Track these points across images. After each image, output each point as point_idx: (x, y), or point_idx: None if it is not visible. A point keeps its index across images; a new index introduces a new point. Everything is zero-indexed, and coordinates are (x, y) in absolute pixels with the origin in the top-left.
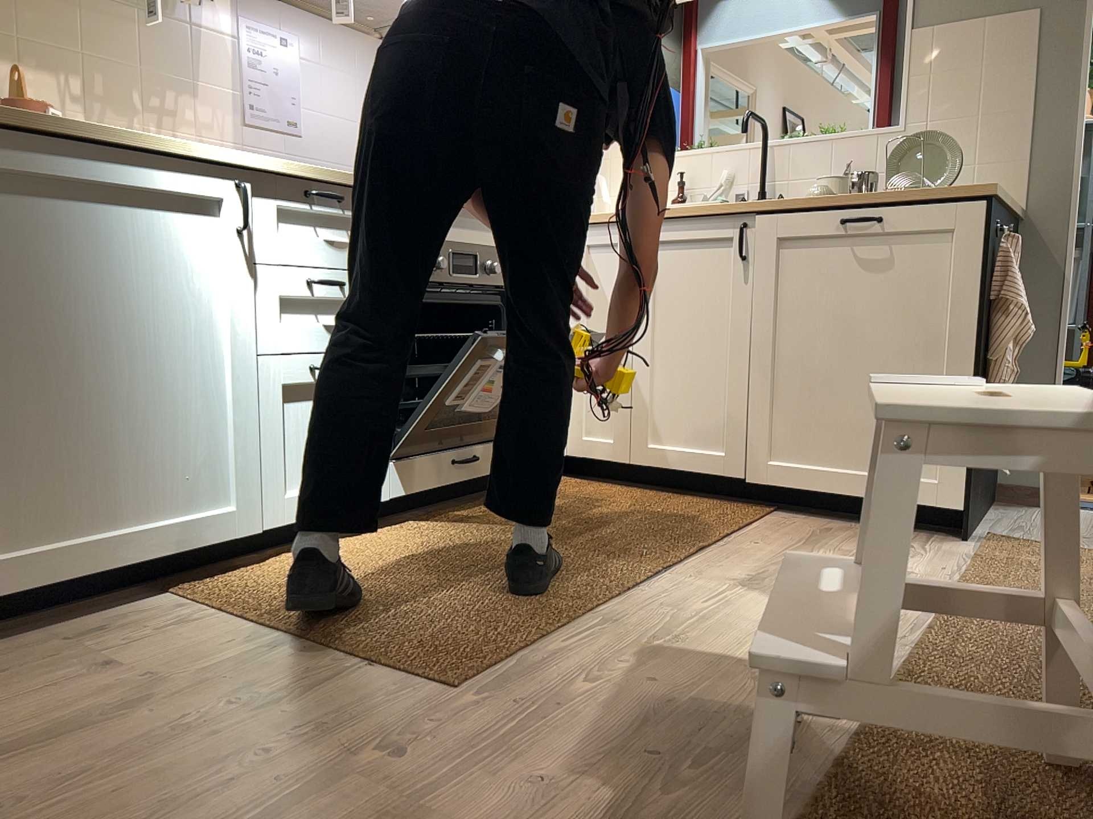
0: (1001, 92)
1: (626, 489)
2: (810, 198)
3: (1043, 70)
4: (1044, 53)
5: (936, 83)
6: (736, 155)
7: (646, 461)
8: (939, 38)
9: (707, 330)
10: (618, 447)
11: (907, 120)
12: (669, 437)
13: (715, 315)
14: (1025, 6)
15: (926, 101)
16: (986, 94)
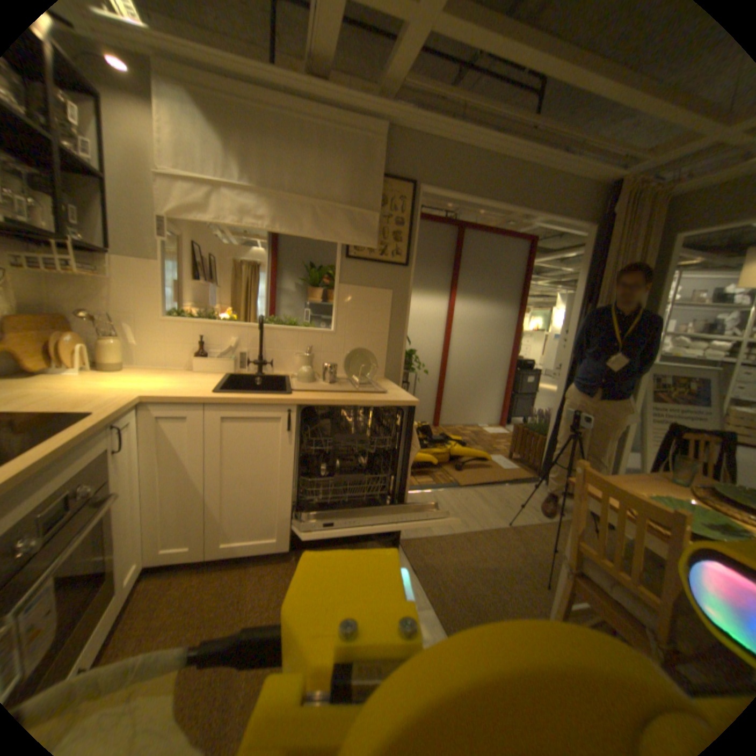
0: (378, 323)
1: (202, 580)
2: (328, 396)
3: (394, 317)
4: (395, 310)
5: (352, 312)
6: (240, 328)
7: (217, 557)
8: (353, 290)
9: (262, 472)
10: (192, 553)
11: (338, 327)
12: (234, 539)
13: (268, 462)
14: (389, 287)
15: (347, 321)
16: (373, 323)
